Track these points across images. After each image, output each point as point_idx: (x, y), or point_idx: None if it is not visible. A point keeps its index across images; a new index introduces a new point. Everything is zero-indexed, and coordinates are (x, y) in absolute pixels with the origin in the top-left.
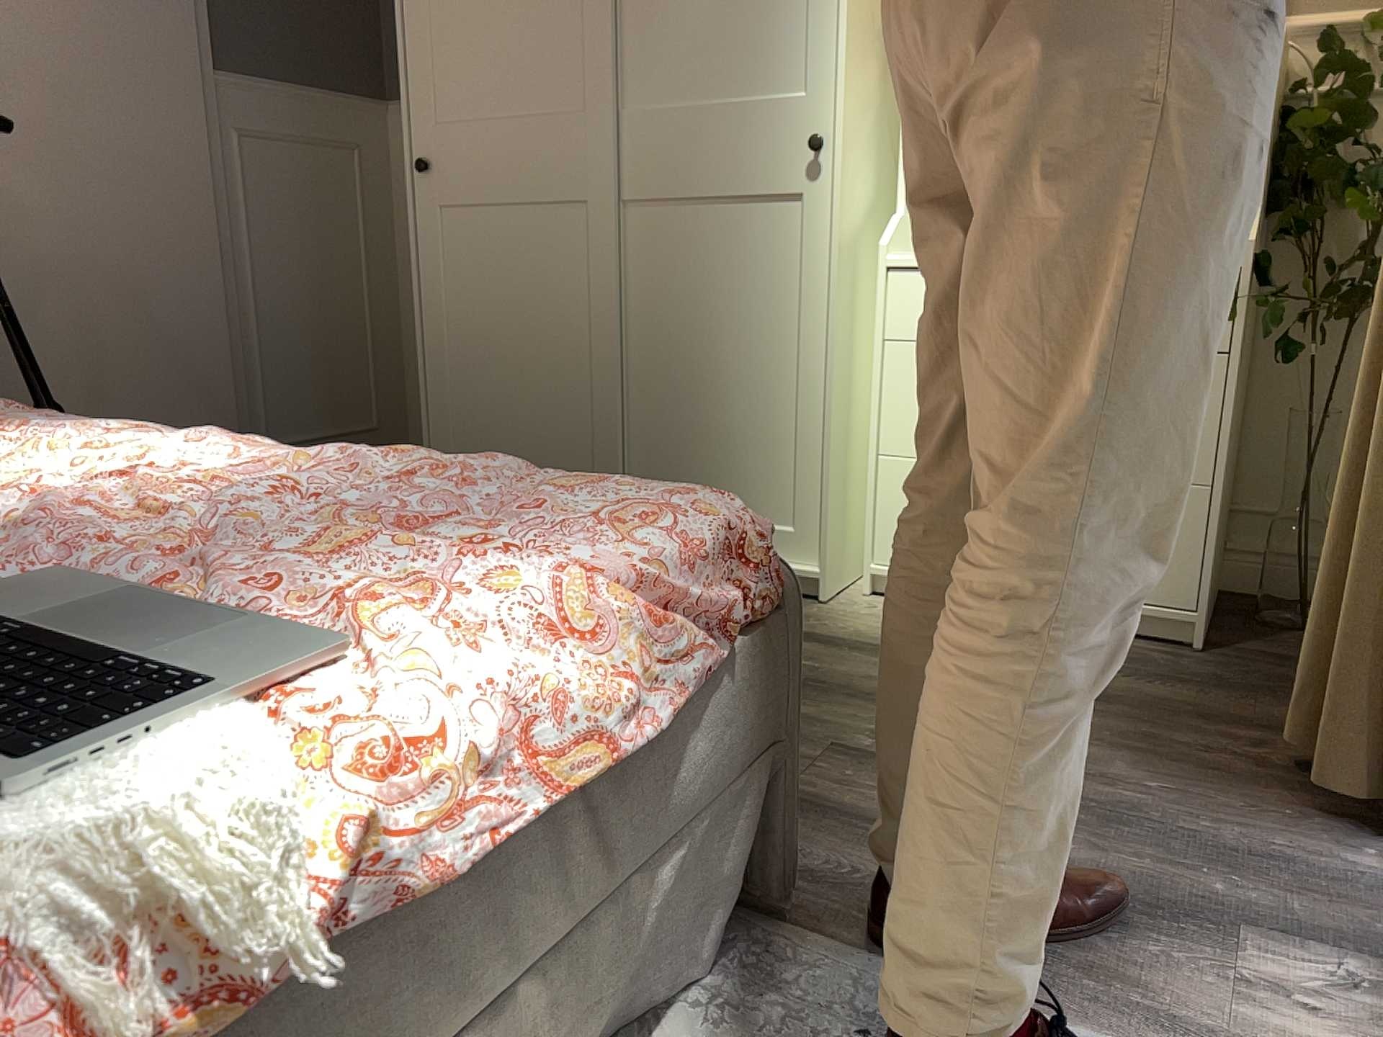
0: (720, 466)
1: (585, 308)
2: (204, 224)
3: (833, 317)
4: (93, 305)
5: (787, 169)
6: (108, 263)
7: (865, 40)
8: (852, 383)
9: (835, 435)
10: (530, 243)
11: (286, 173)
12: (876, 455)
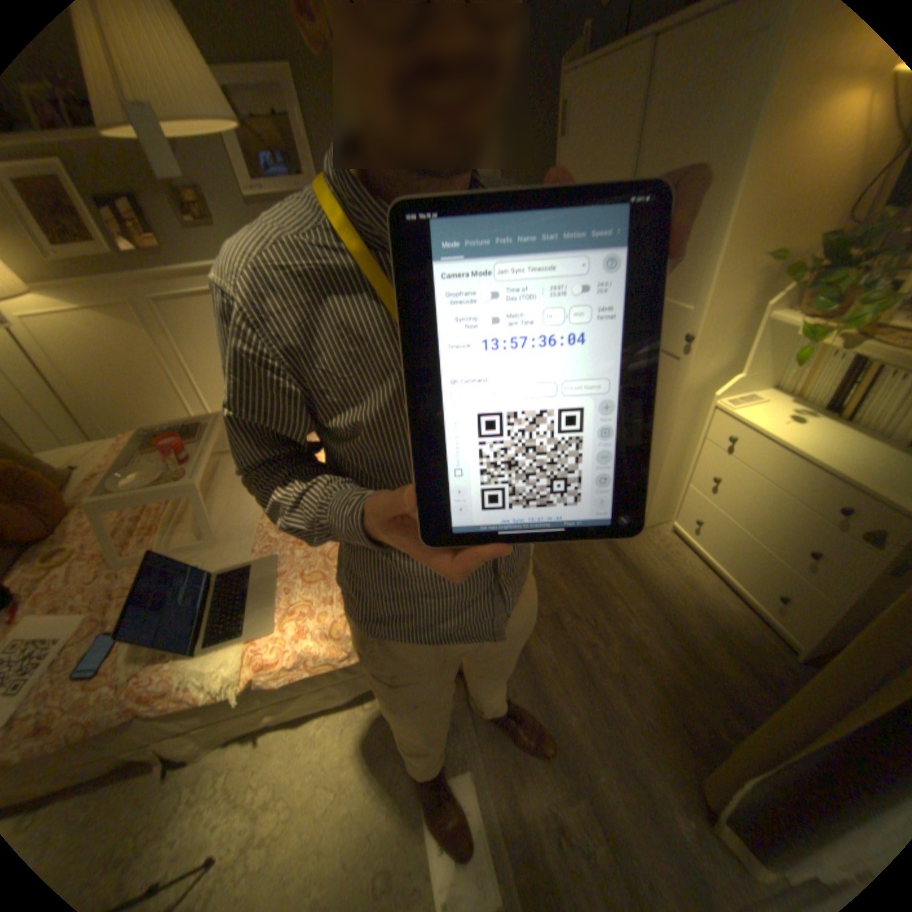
0: None
1: None
2: None
3: (675, 424)
4: None
5: (677, 344)
6: None
7: (742, 281)
8: (688, 448)
9: (666, 470)
10: None
11: None
12: (688, 483)
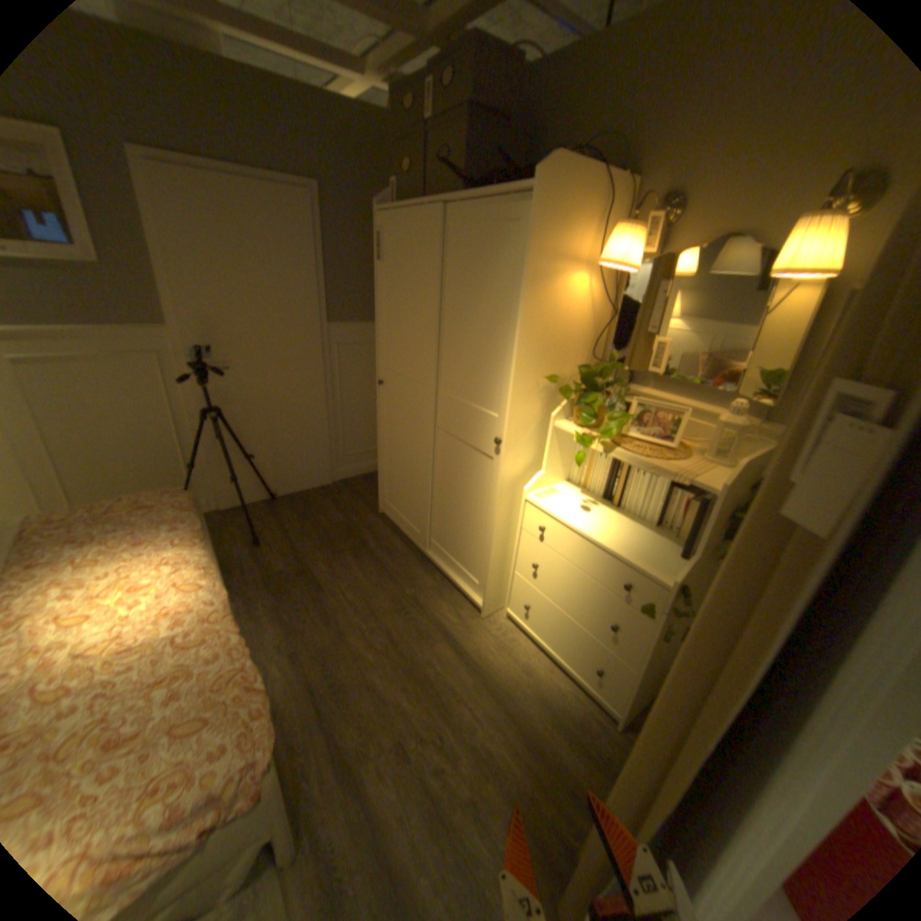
0: (459, 544)
1: (422, 462)
2: (318, 382)
3: (496, 516)
4: (272, 415)
5: (489, 445)
6: (278, 400)
7: (531, 396)
8: (509, 537)
9: (494, 559)
10: (409, 428)
11: (357, 357)
12: (514, 570)
